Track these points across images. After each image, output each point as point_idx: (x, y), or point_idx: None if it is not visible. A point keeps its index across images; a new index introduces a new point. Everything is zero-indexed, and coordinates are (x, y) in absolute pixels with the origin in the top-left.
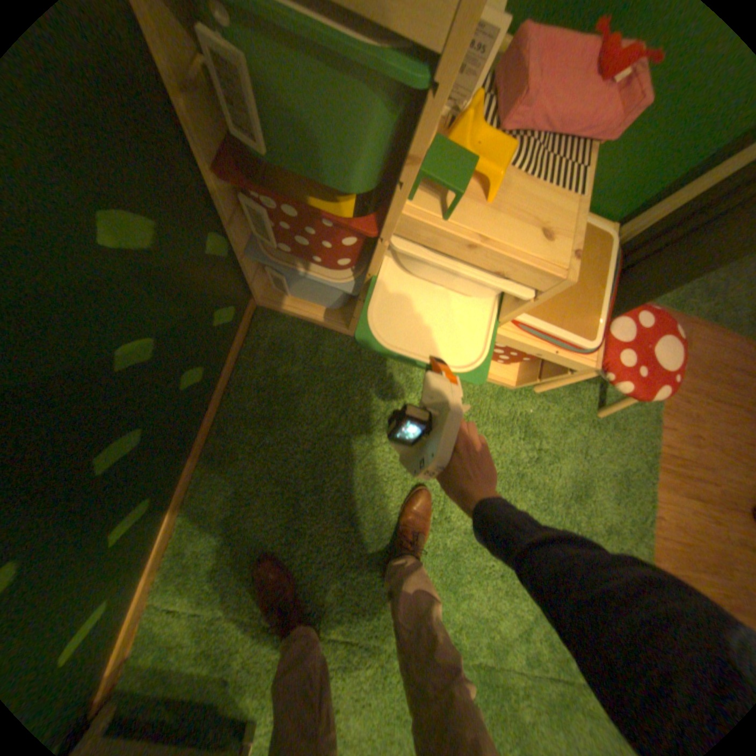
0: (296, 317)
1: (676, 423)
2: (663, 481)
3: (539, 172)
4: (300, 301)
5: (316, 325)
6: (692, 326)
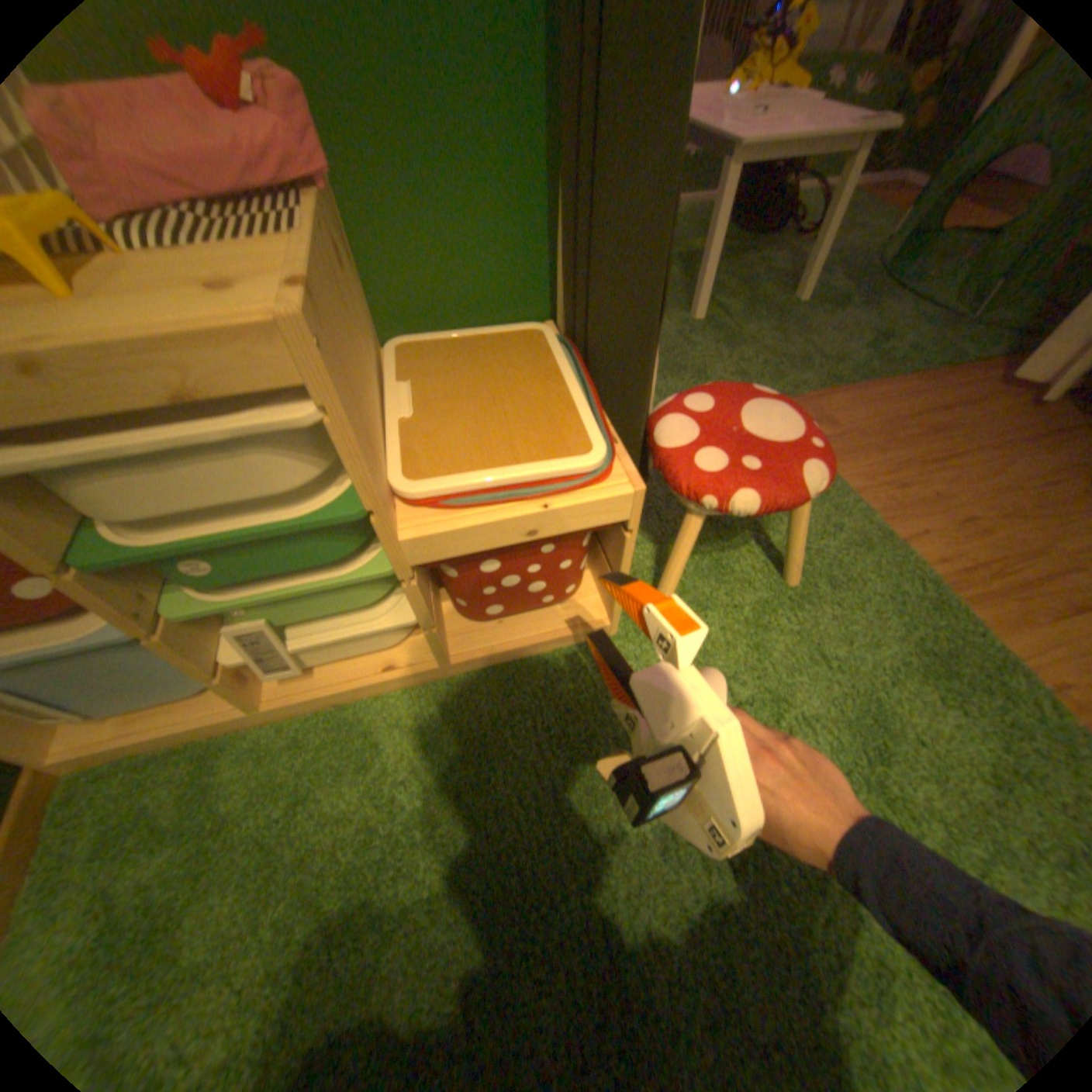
0: (145, 750)
1: (916, 520)
2: (991, 617)
3: (193, 239)
4: (137, 715)
5: (193, 739)
6: (814, 401)
